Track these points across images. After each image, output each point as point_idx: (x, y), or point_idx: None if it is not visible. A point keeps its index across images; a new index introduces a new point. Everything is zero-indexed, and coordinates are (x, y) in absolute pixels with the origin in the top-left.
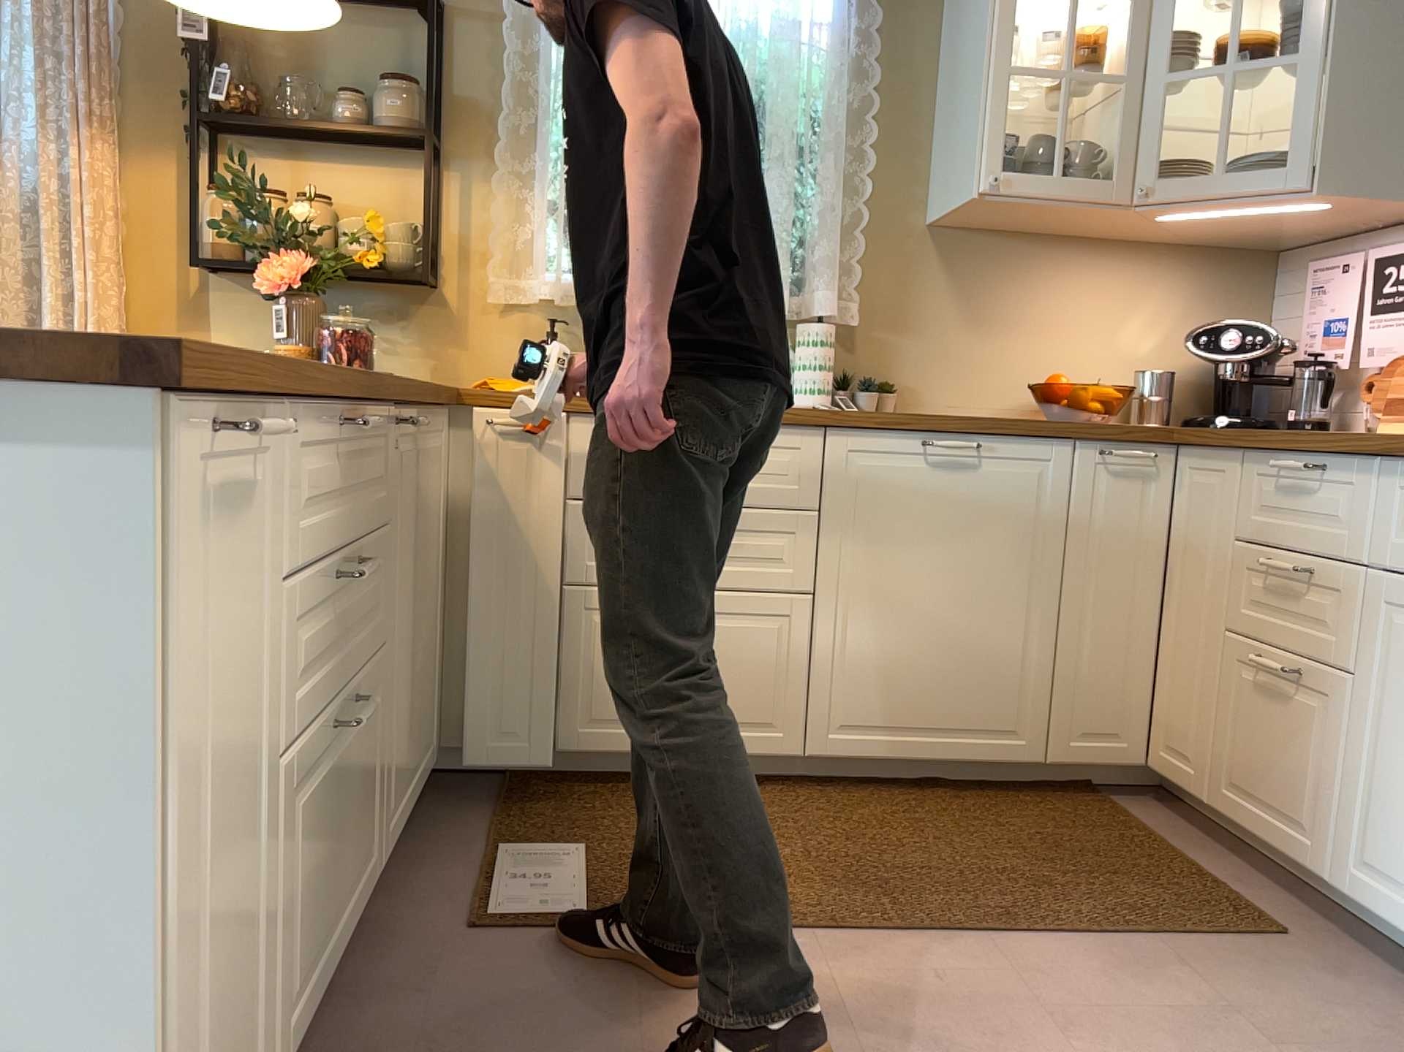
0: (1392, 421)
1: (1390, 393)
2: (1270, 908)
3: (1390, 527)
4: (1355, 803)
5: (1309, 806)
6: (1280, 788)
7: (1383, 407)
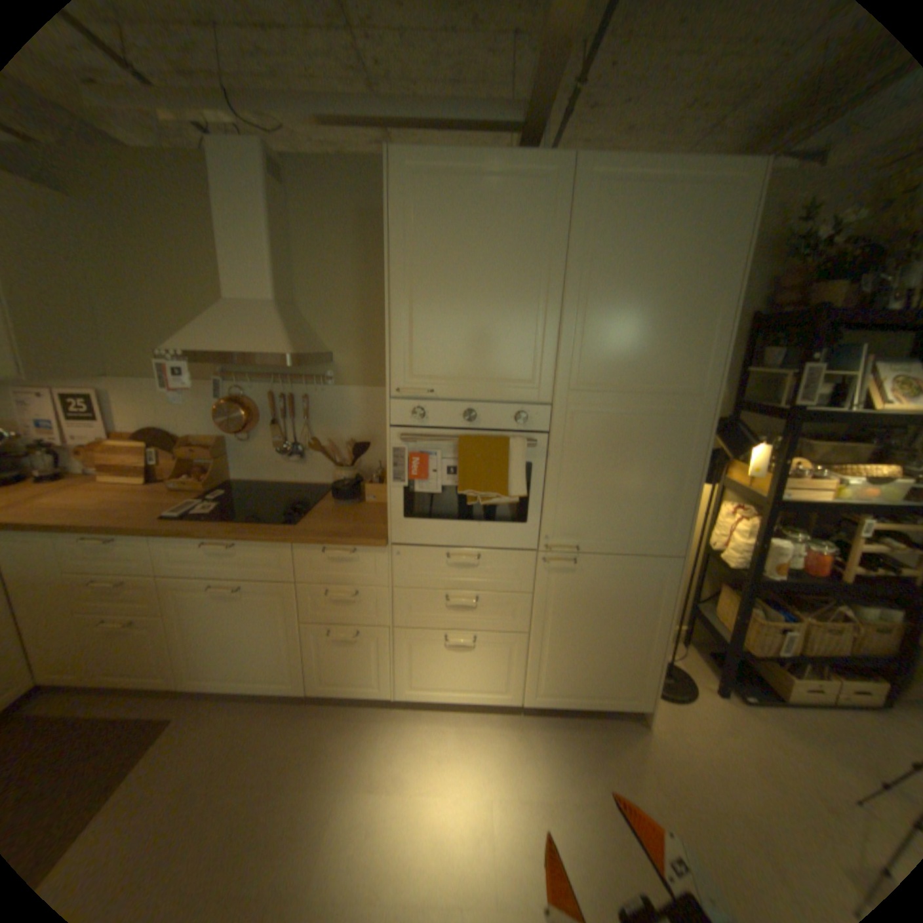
0: (103, 476)
1: (93, 461)
2: (151, 713)
3: (160, 562)
4: (178, 661)
5: (155, 668)
6: (136, 667)
7: (92, 467)
